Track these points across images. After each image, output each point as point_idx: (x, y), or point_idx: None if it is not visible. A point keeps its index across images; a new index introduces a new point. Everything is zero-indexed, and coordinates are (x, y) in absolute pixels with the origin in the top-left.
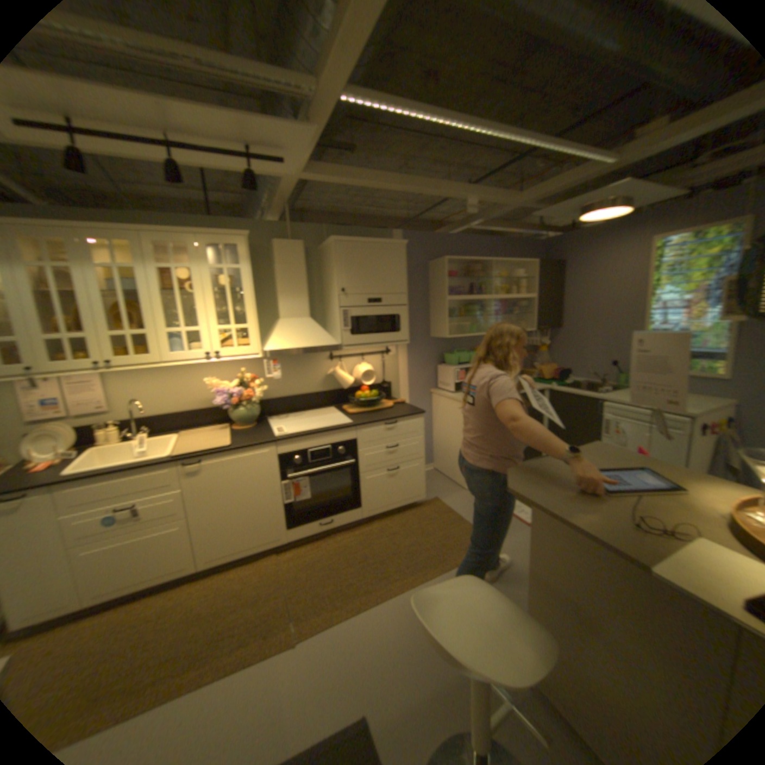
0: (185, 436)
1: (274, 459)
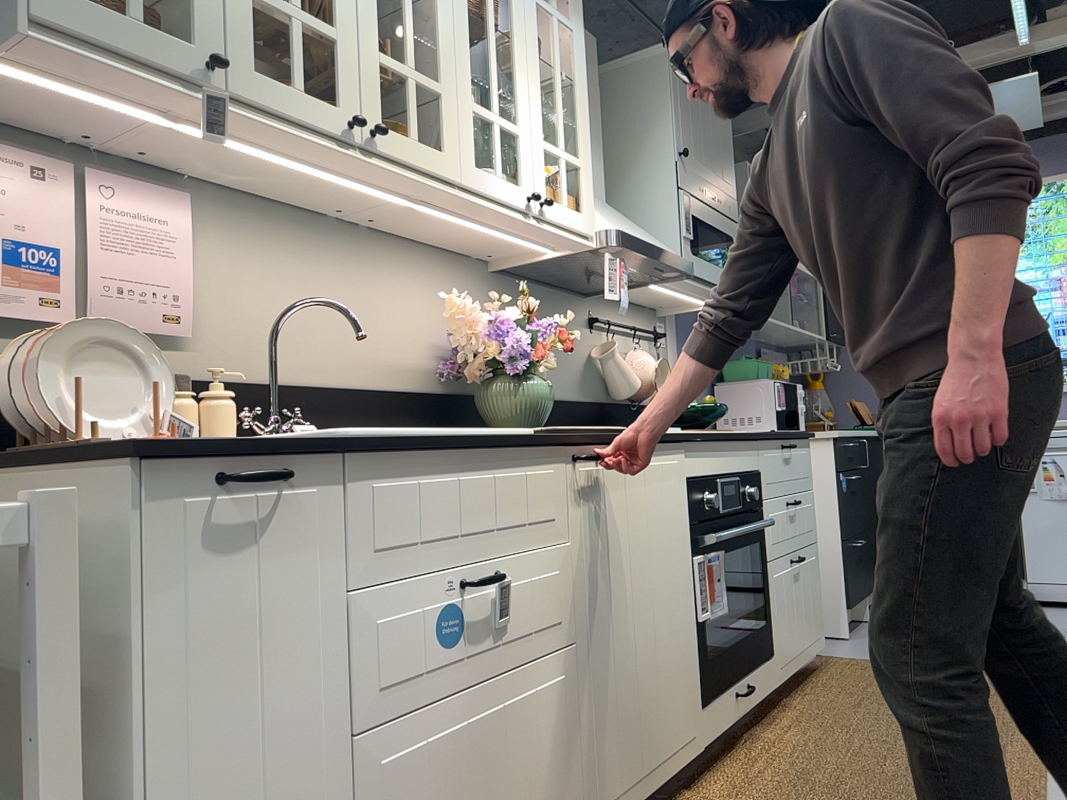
0: None
1: (683, 487)
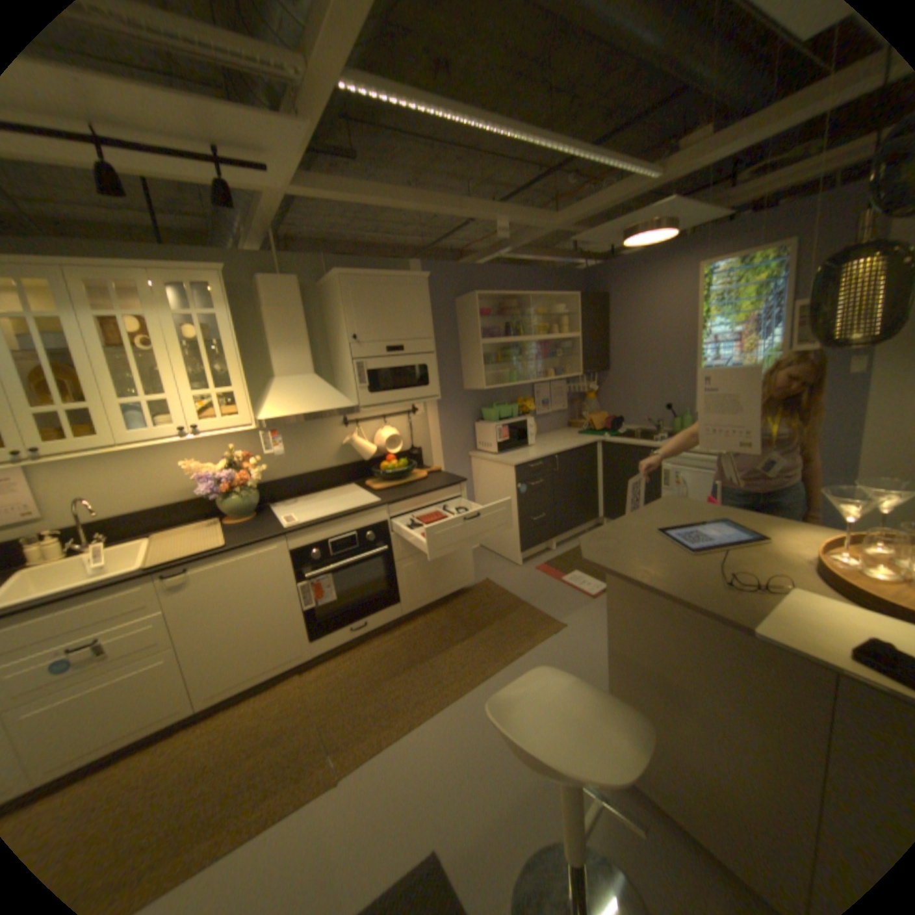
0: (156, 541)
1: (283, 557)
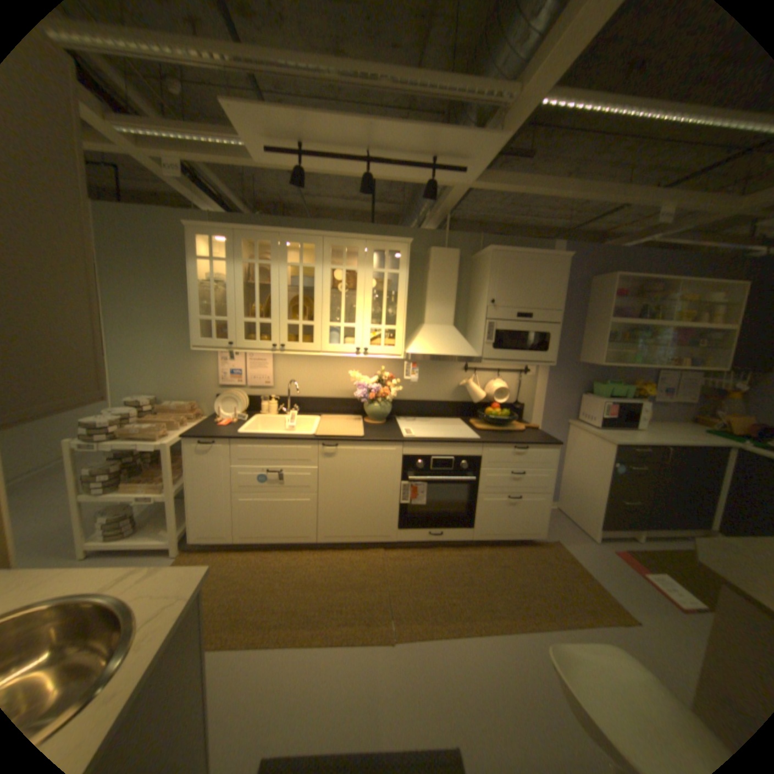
0: (324, 420)
1: (397, 458)
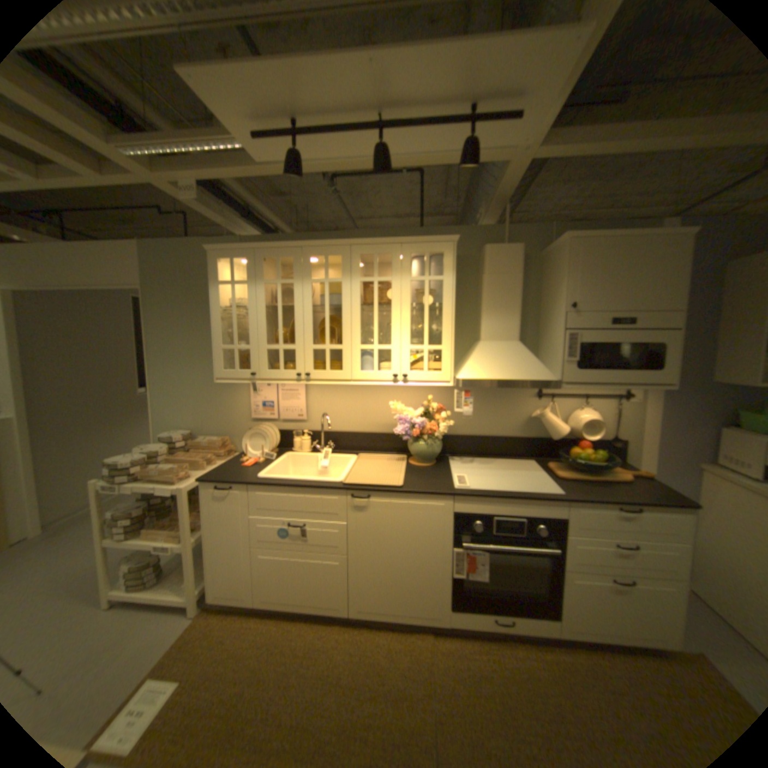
0: (360, 461)
1: (447, 517)
